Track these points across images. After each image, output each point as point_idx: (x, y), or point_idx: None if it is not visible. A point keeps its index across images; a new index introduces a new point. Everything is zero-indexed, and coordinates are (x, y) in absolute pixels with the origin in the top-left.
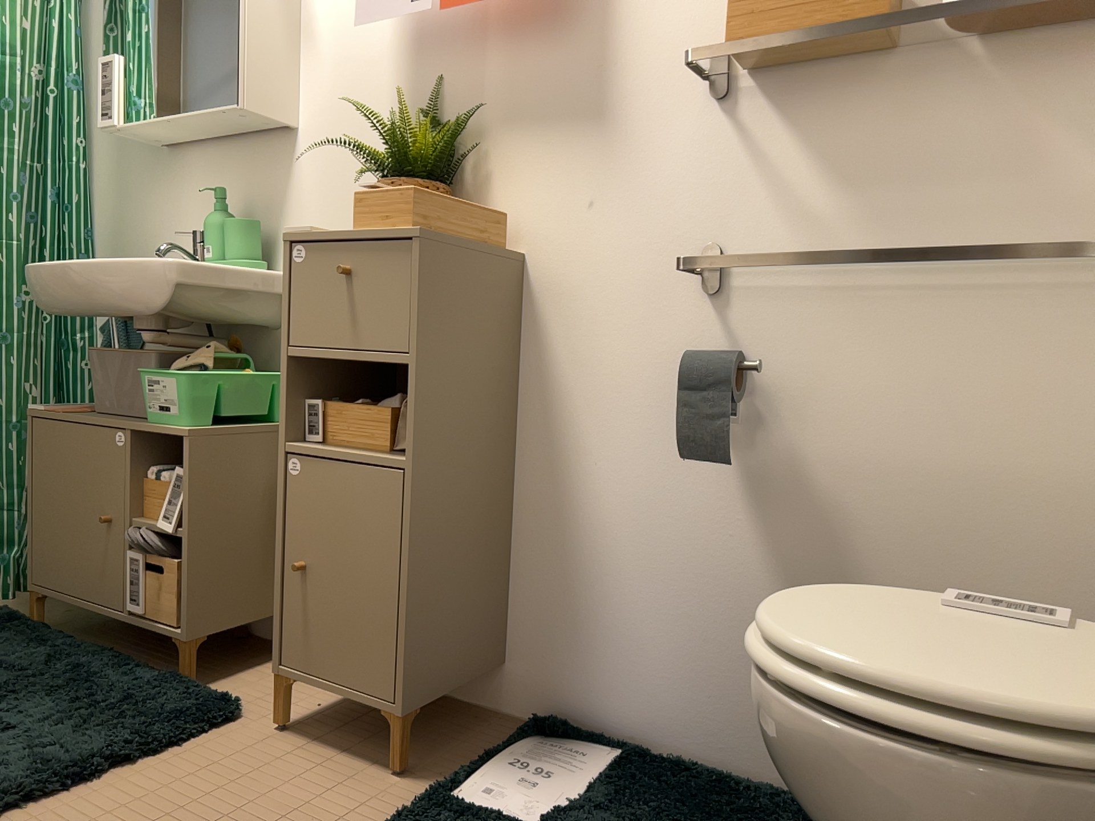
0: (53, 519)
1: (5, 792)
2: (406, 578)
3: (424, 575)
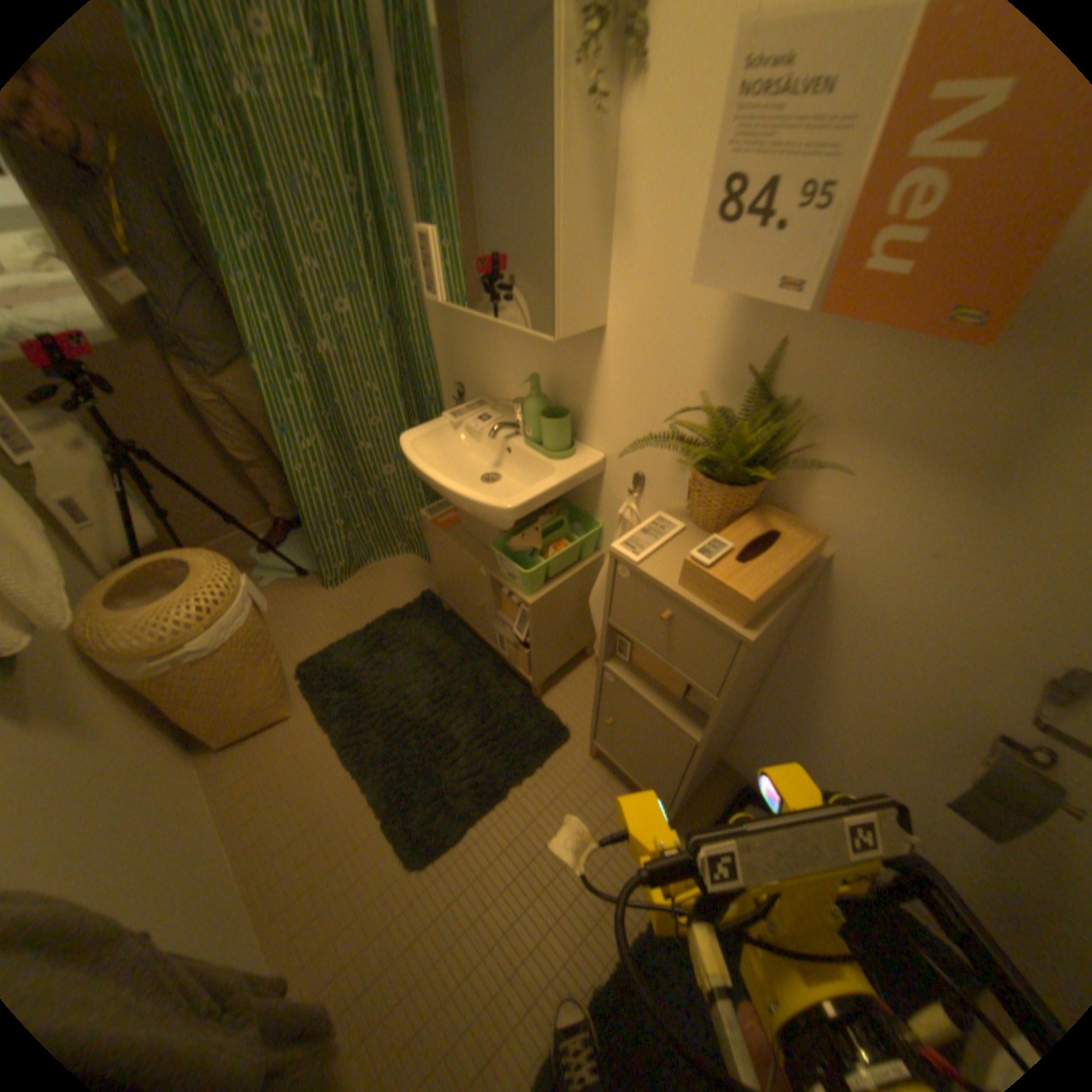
0: (441, 575)
1: (462, 828)
2: (685, 782)
3: (697, 777)
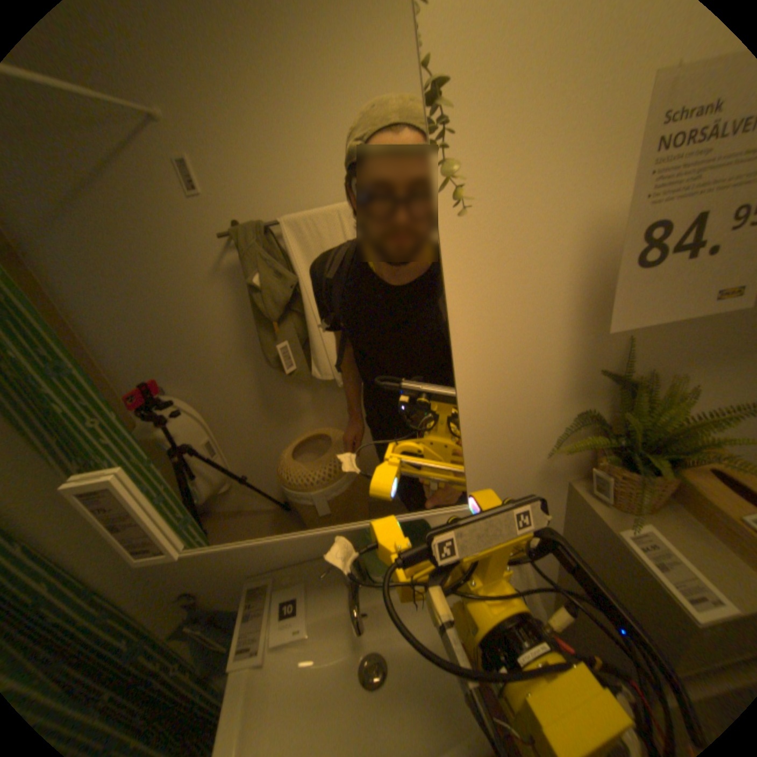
0: None
1: None
2: None
3: None
